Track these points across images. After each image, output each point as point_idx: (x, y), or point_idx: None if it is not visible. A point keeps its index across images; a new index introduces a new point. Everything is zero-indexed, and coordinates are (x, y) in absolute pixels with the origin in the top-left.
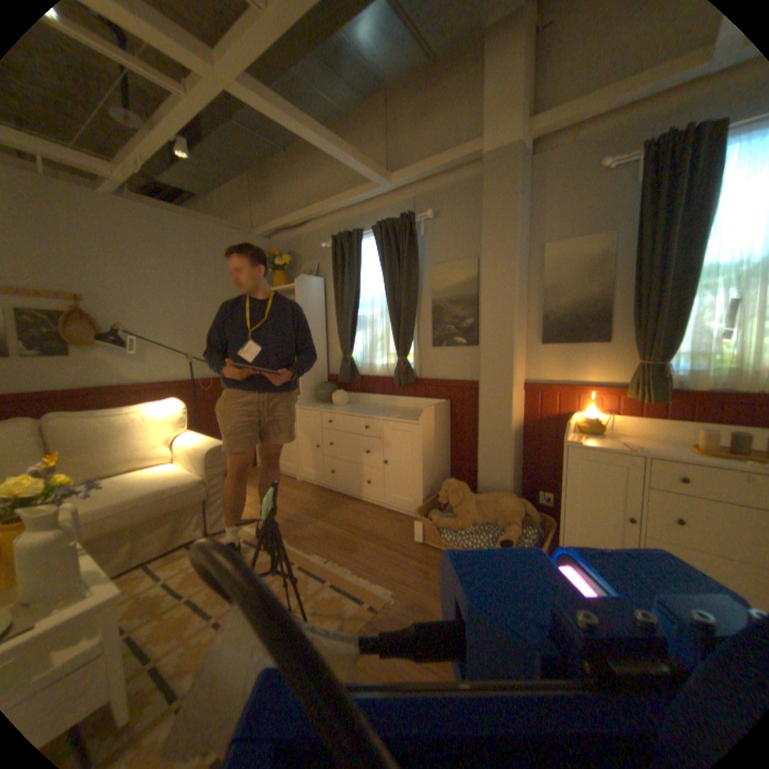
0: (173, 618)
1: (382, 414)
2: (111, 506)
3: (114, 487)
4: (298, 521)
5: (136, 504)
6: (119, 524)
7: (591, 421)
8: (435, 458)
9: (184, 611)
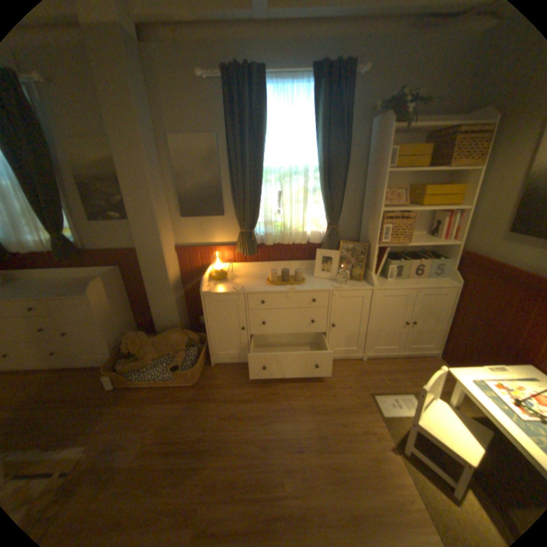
0: None
1: (46, 293)
2: None
3: None
4: None
5: None
6: None
7: (217, 272)
8: (114, 317)
9: None
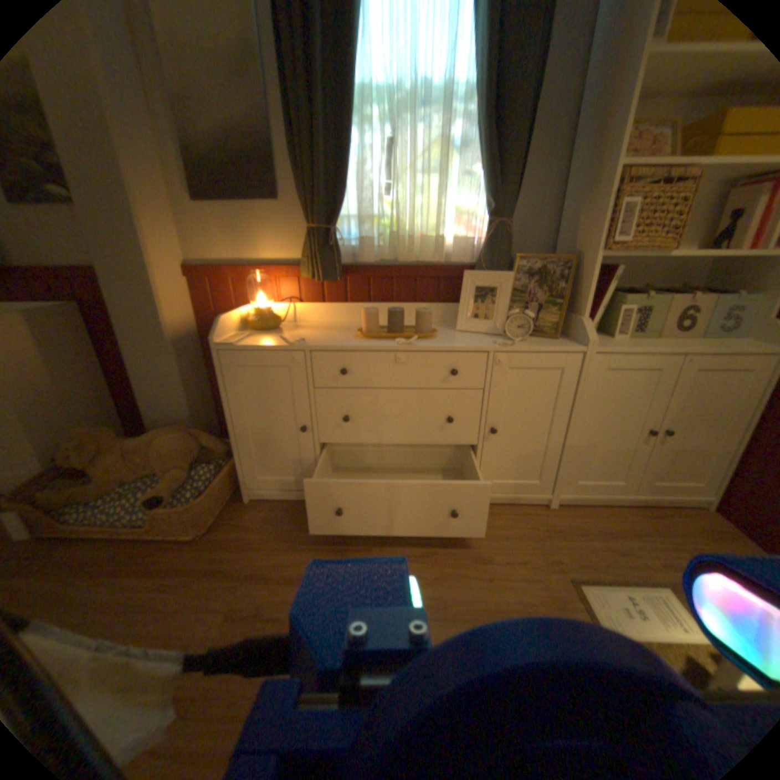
0: None
1: None
2: None
3: None
4: None
5: None
6: None
7: (259, 312)
8: (61, 398)
9: None
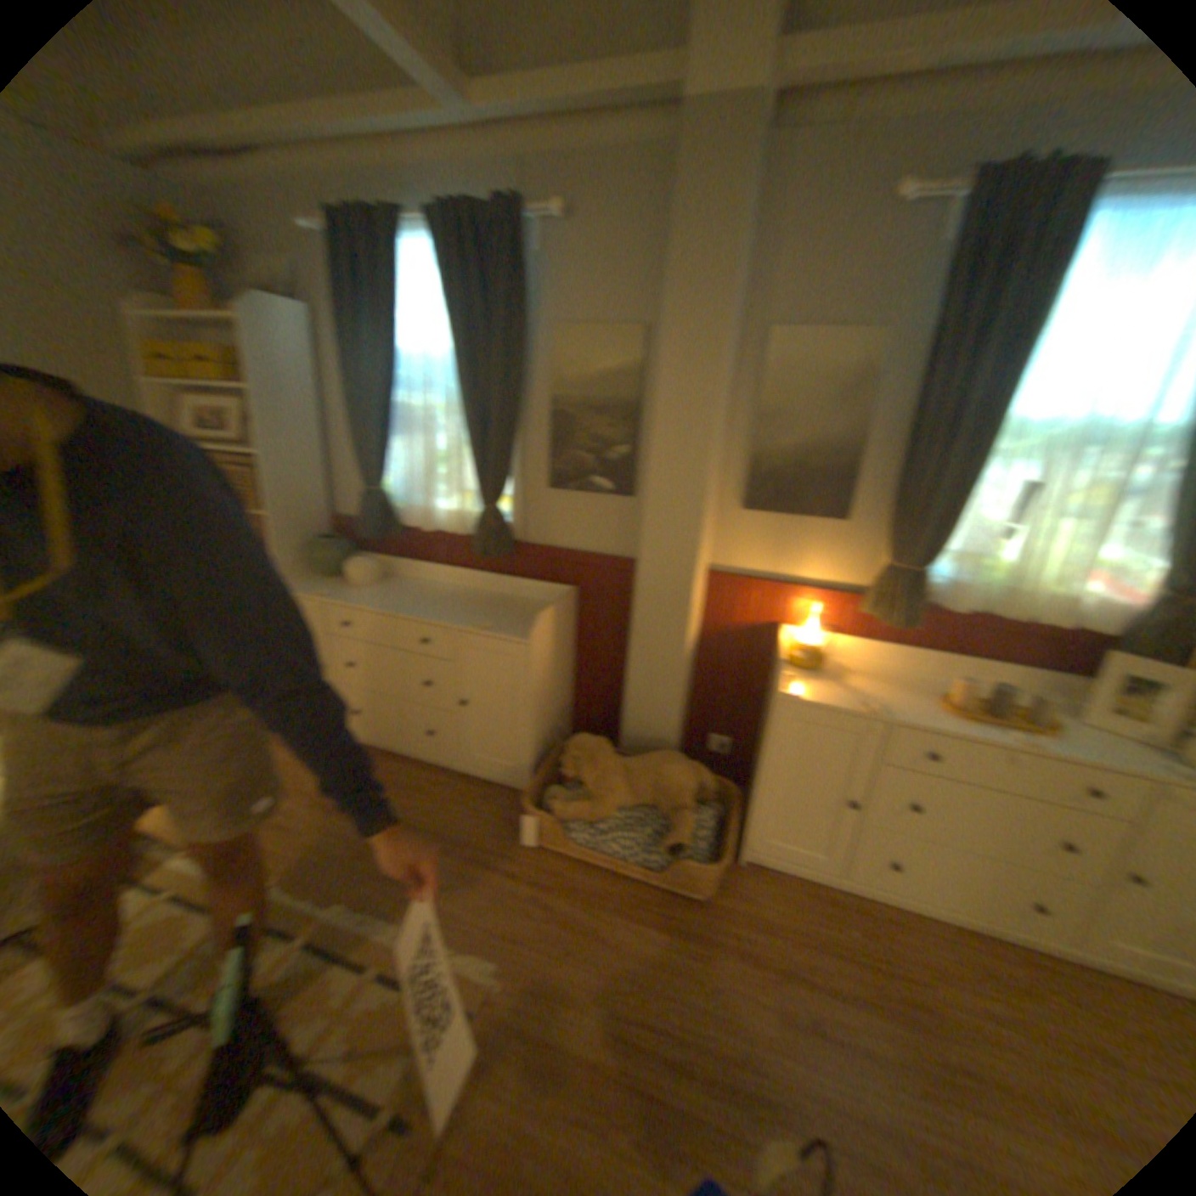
0: None
1: (457, 618)
2: None
3: None
4: (297, 826)
5: None
6: None
7: (808, 650)
8: (553, 692)
9: None
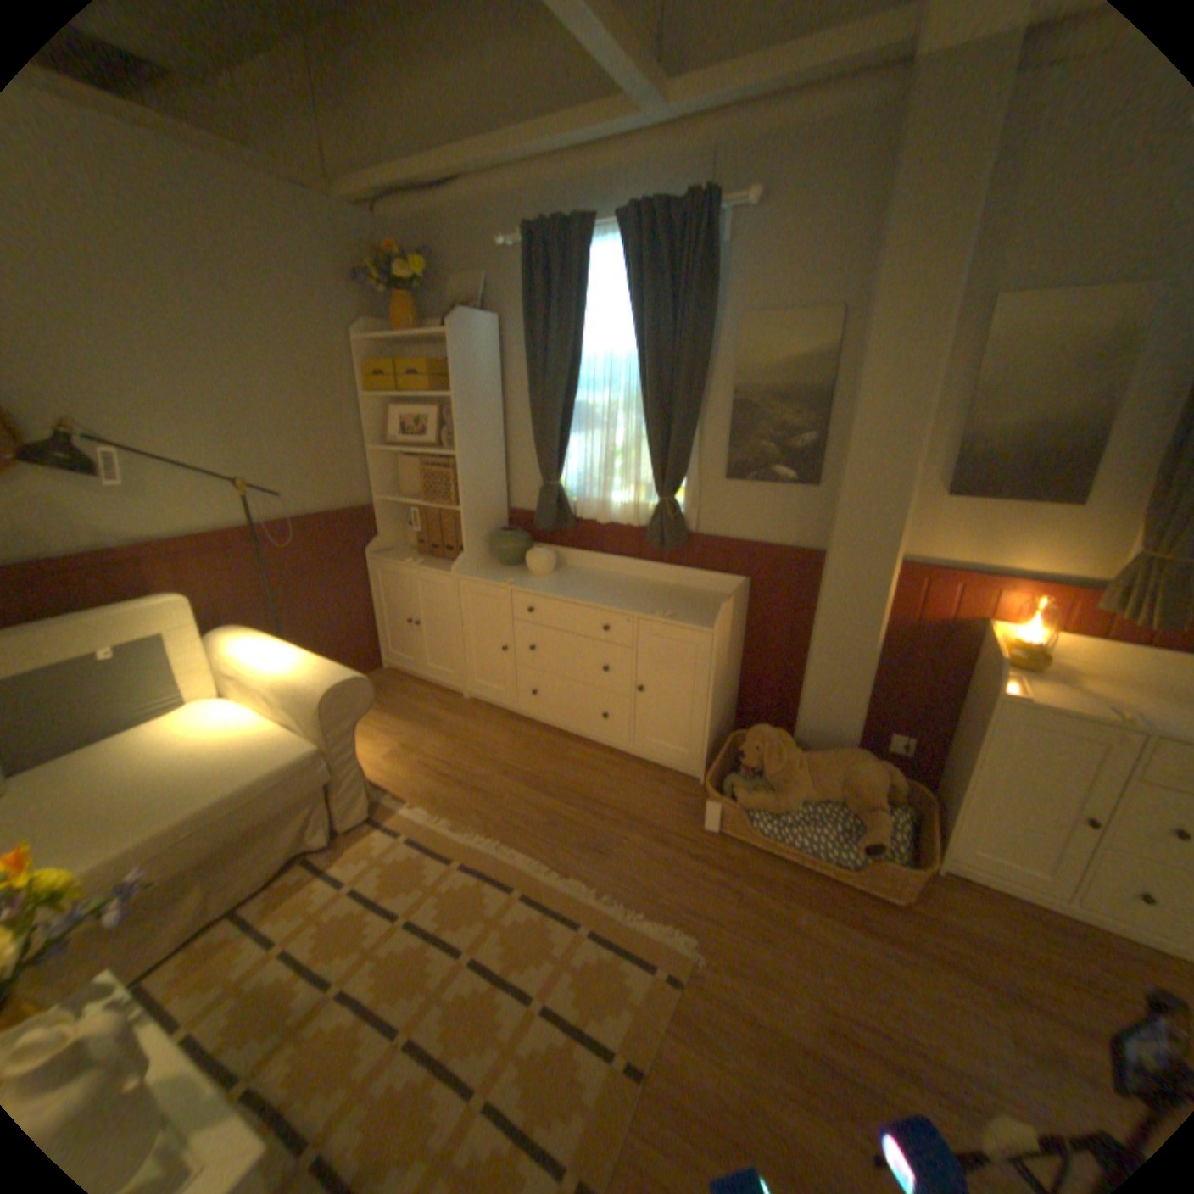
0: (325, 1033)
1: (634, 605)
2: (154, 839)
3: (144, 783)
4: (491, 790)
5: (202, 823)
6: (177, 866)
7: (1028, 649)
8: (725, 681)
9: (341, 1015)
